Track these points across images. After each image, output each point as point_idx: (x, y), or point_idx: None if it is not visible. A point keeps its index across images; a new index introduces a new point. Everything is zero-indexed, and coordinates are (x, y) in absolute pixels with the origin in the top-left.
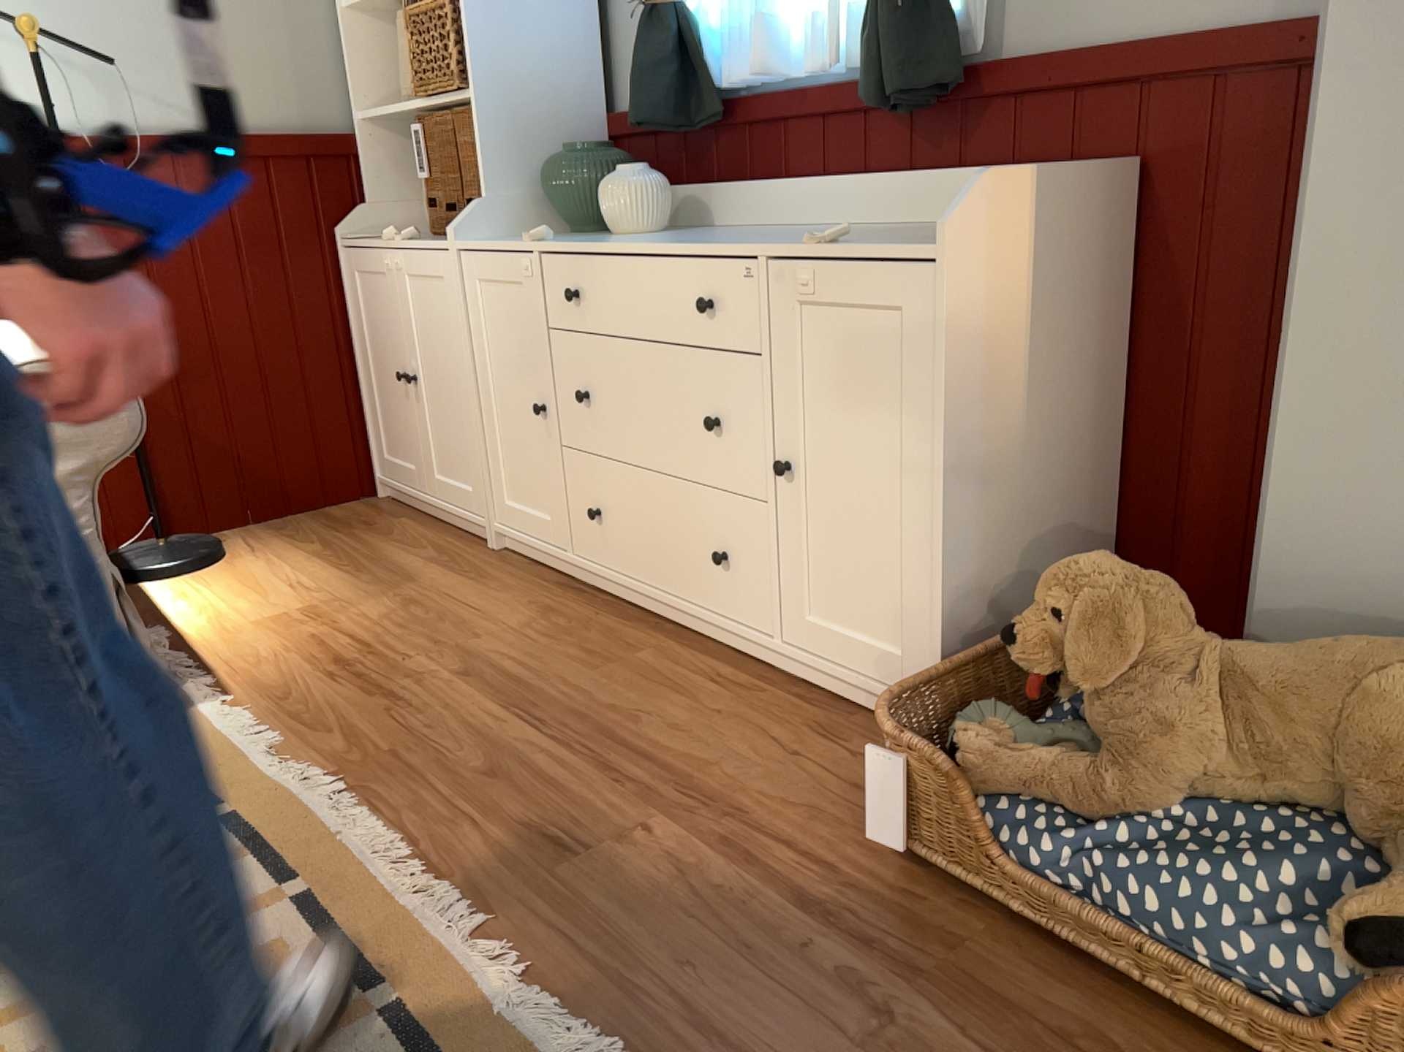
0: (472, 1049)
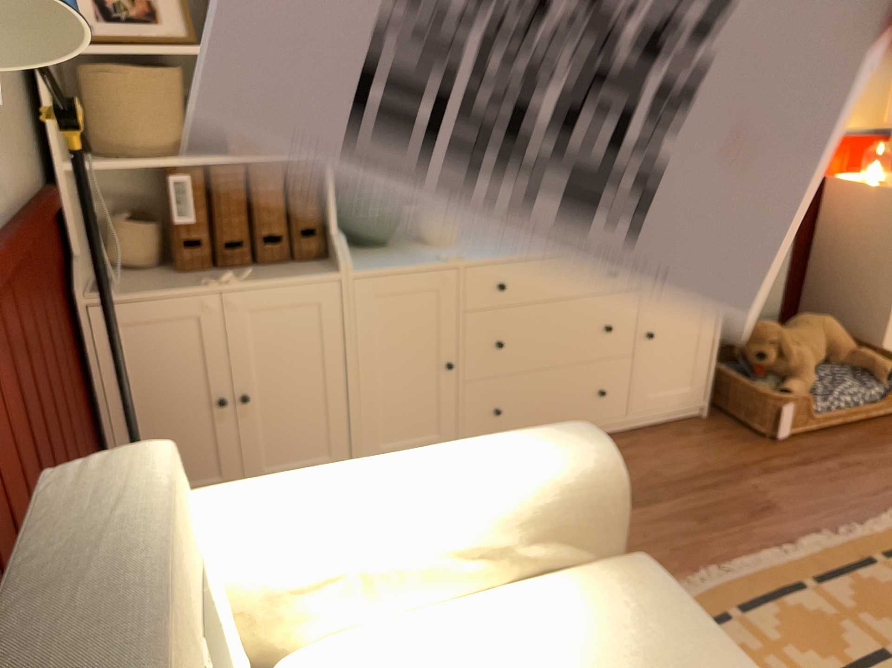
0: None
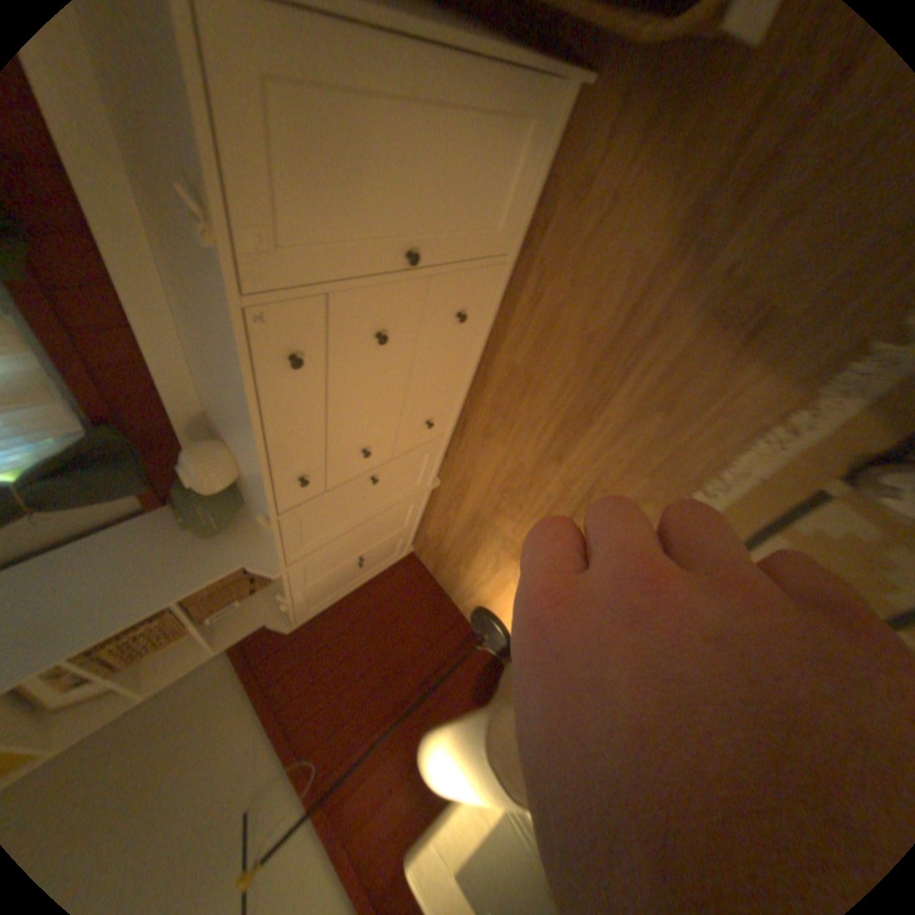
0: None
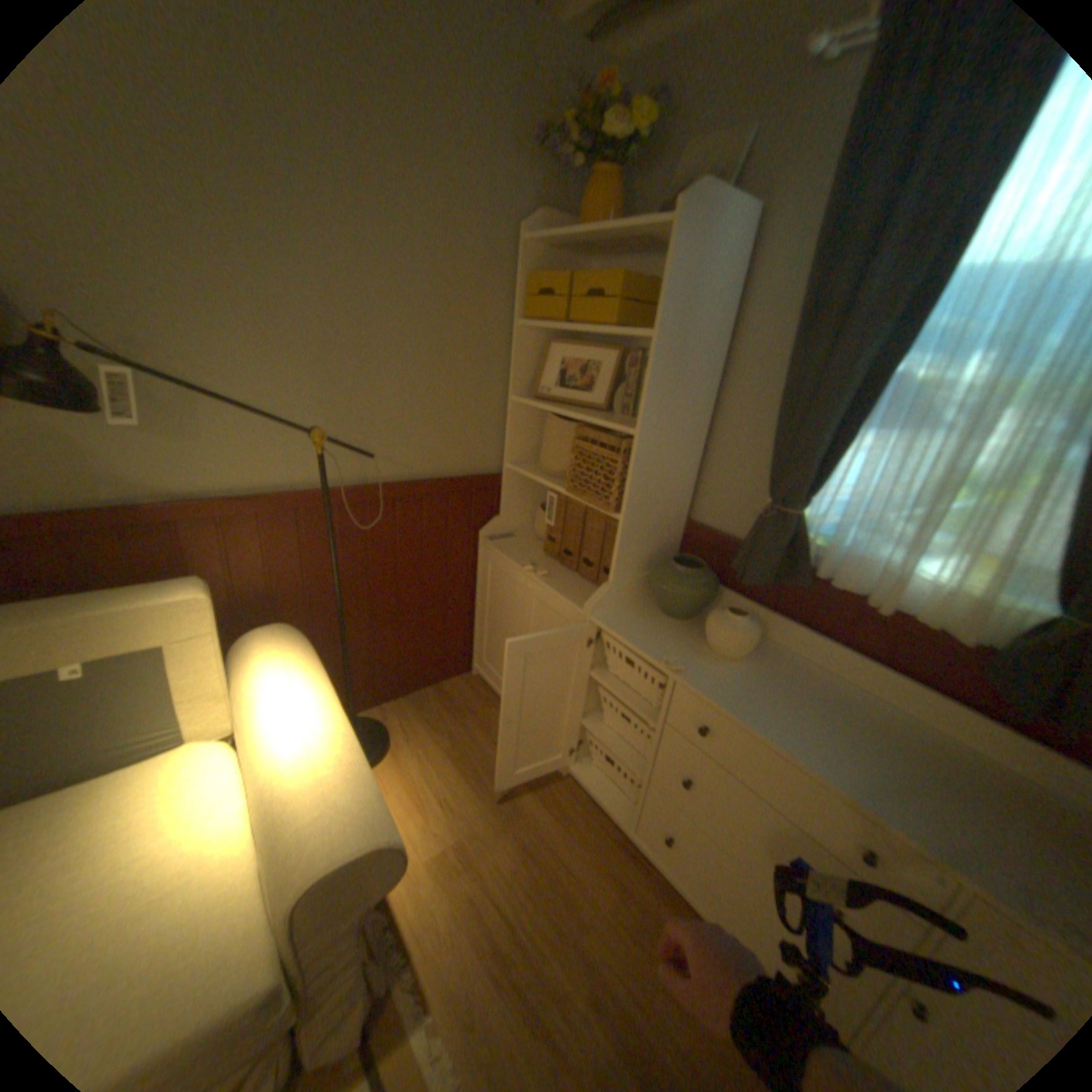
0: None
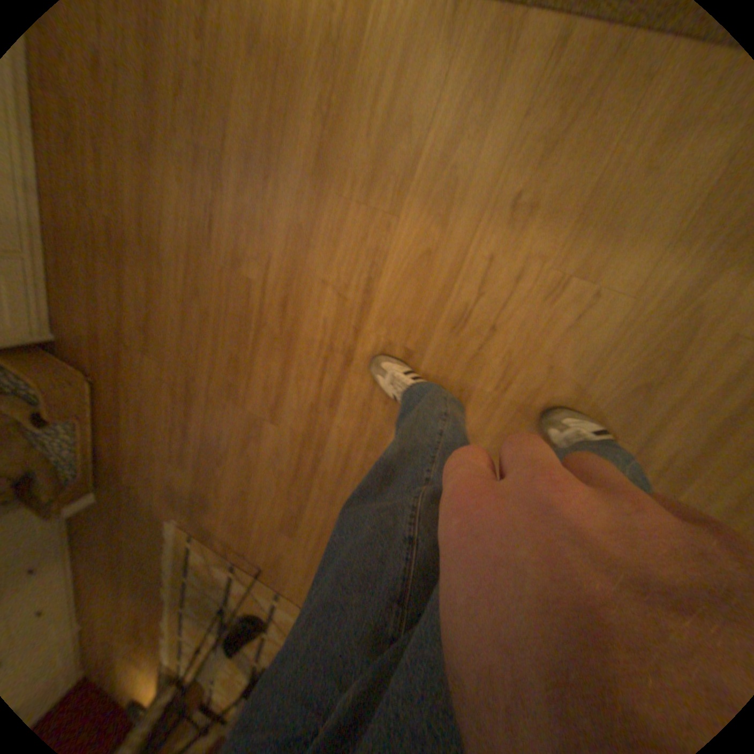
0: (172, 557)
